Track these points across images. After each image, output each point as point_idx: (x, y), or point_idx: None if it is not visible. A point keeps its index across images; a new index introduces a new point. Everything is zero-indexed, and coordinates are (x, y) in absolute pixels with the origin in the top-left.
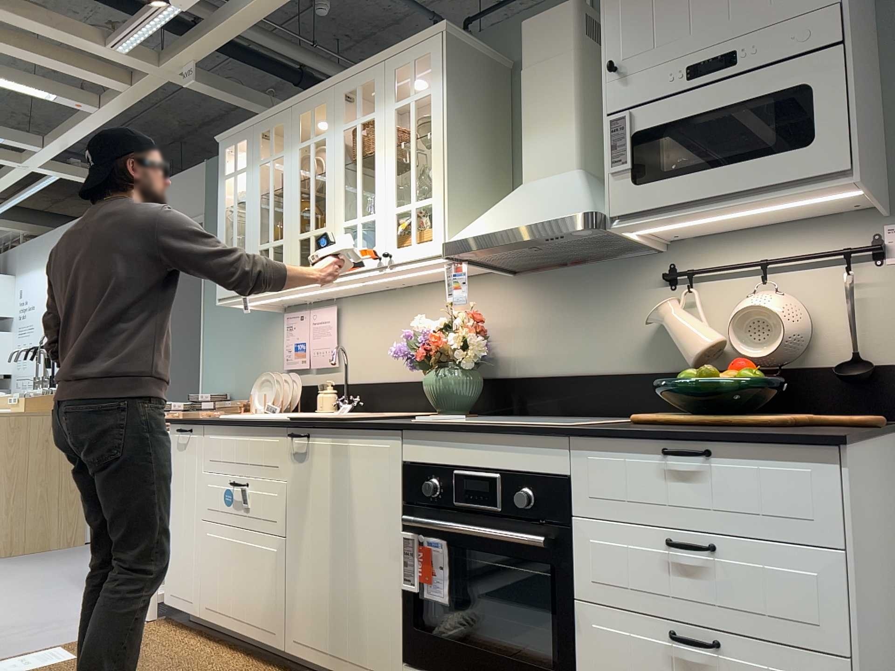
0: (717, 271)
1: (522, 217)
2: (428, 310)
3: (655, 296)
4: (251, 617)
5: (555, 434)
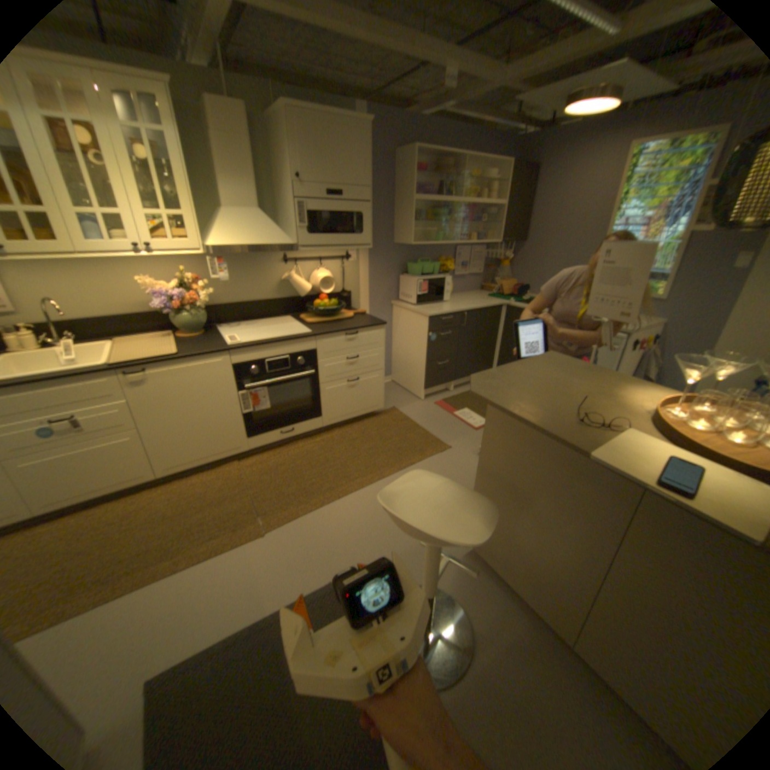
0: (305, 259)
1: (256, 237)
2: (125, 267)
3: (279, 266)
4: (114, 481)
5: (313, 337)
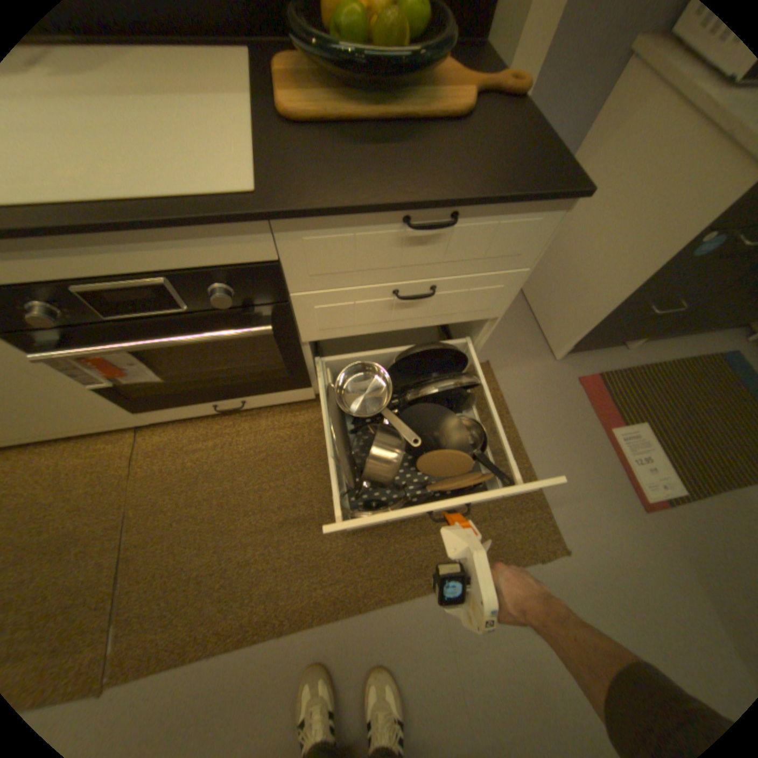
0: None
1: None
2: None
3: None
4: None
5: (245, 220)
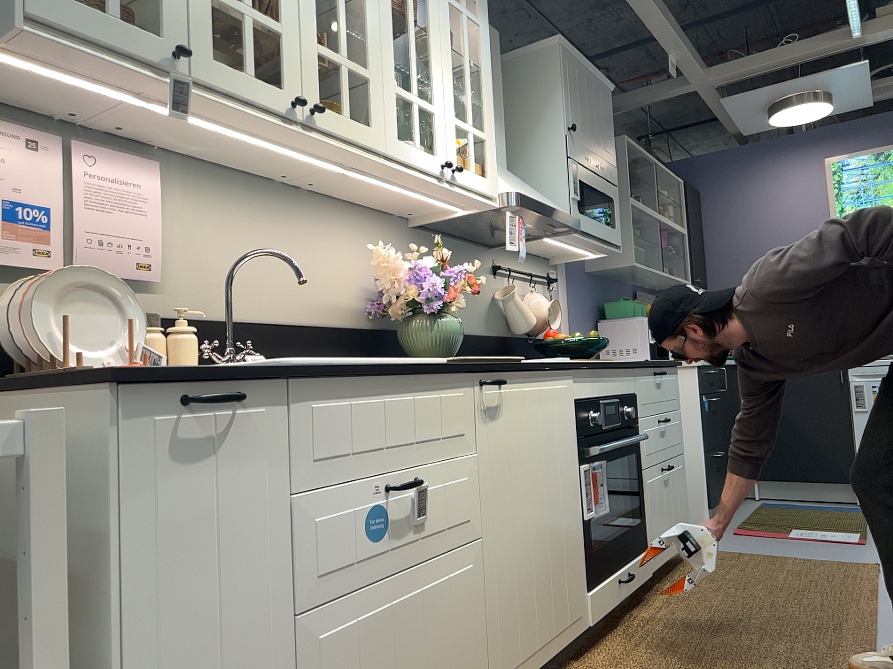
0: (516, 273)
1: (542, 199)
2: (325, 233)
3: (490, 279)
4: None
5: (636, 366)
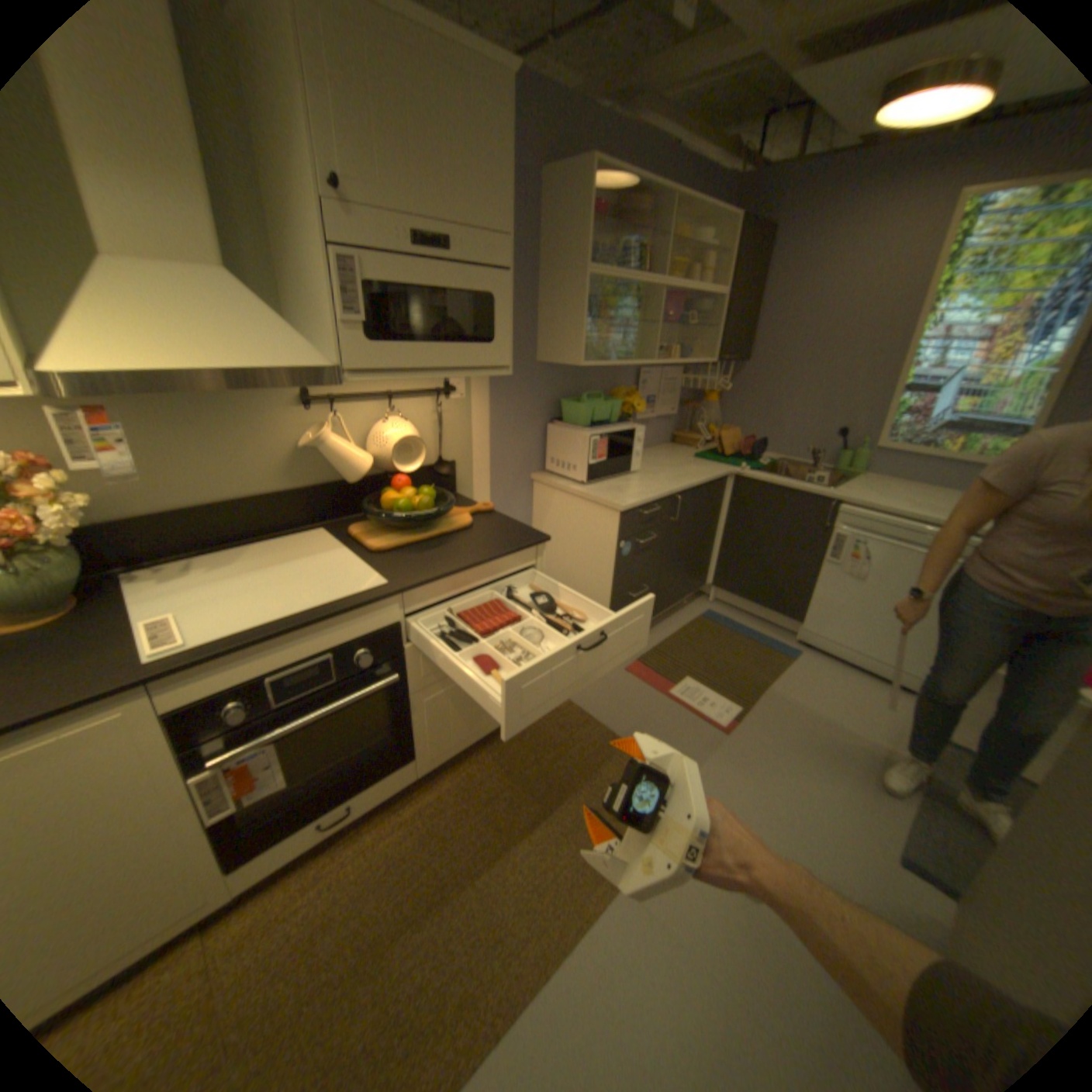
0: (352, 397)
1: (214, 348)
2: None
3: (290, 416)
4: None
5: (390, 598)
